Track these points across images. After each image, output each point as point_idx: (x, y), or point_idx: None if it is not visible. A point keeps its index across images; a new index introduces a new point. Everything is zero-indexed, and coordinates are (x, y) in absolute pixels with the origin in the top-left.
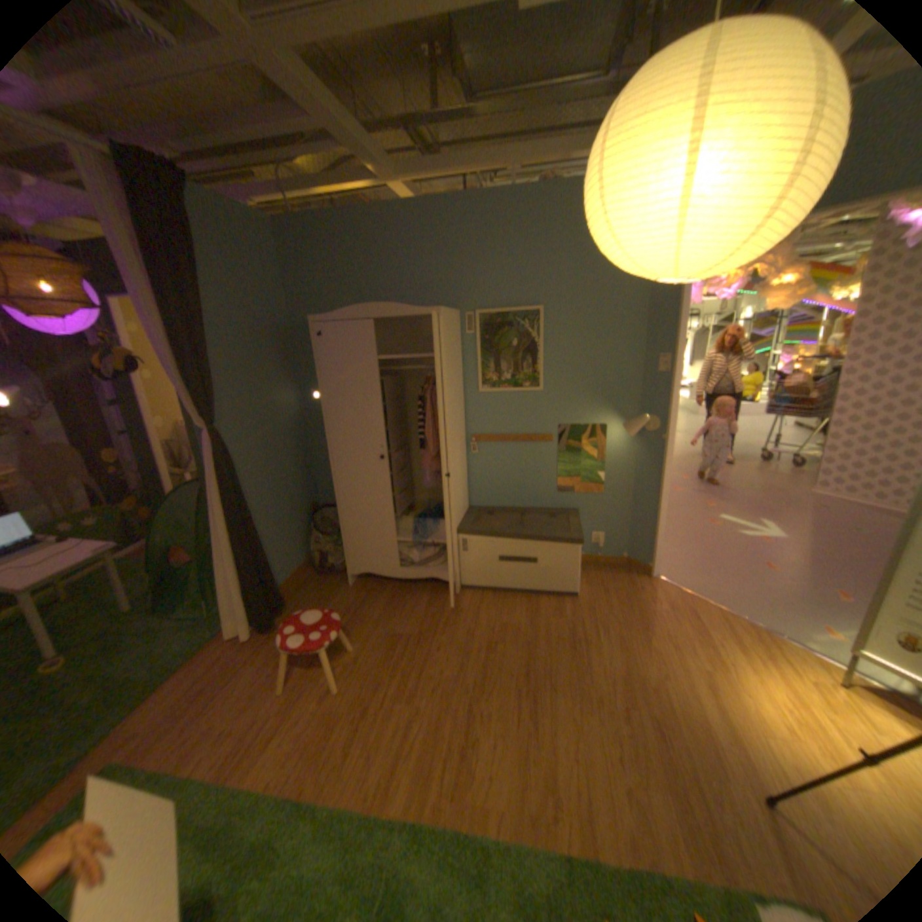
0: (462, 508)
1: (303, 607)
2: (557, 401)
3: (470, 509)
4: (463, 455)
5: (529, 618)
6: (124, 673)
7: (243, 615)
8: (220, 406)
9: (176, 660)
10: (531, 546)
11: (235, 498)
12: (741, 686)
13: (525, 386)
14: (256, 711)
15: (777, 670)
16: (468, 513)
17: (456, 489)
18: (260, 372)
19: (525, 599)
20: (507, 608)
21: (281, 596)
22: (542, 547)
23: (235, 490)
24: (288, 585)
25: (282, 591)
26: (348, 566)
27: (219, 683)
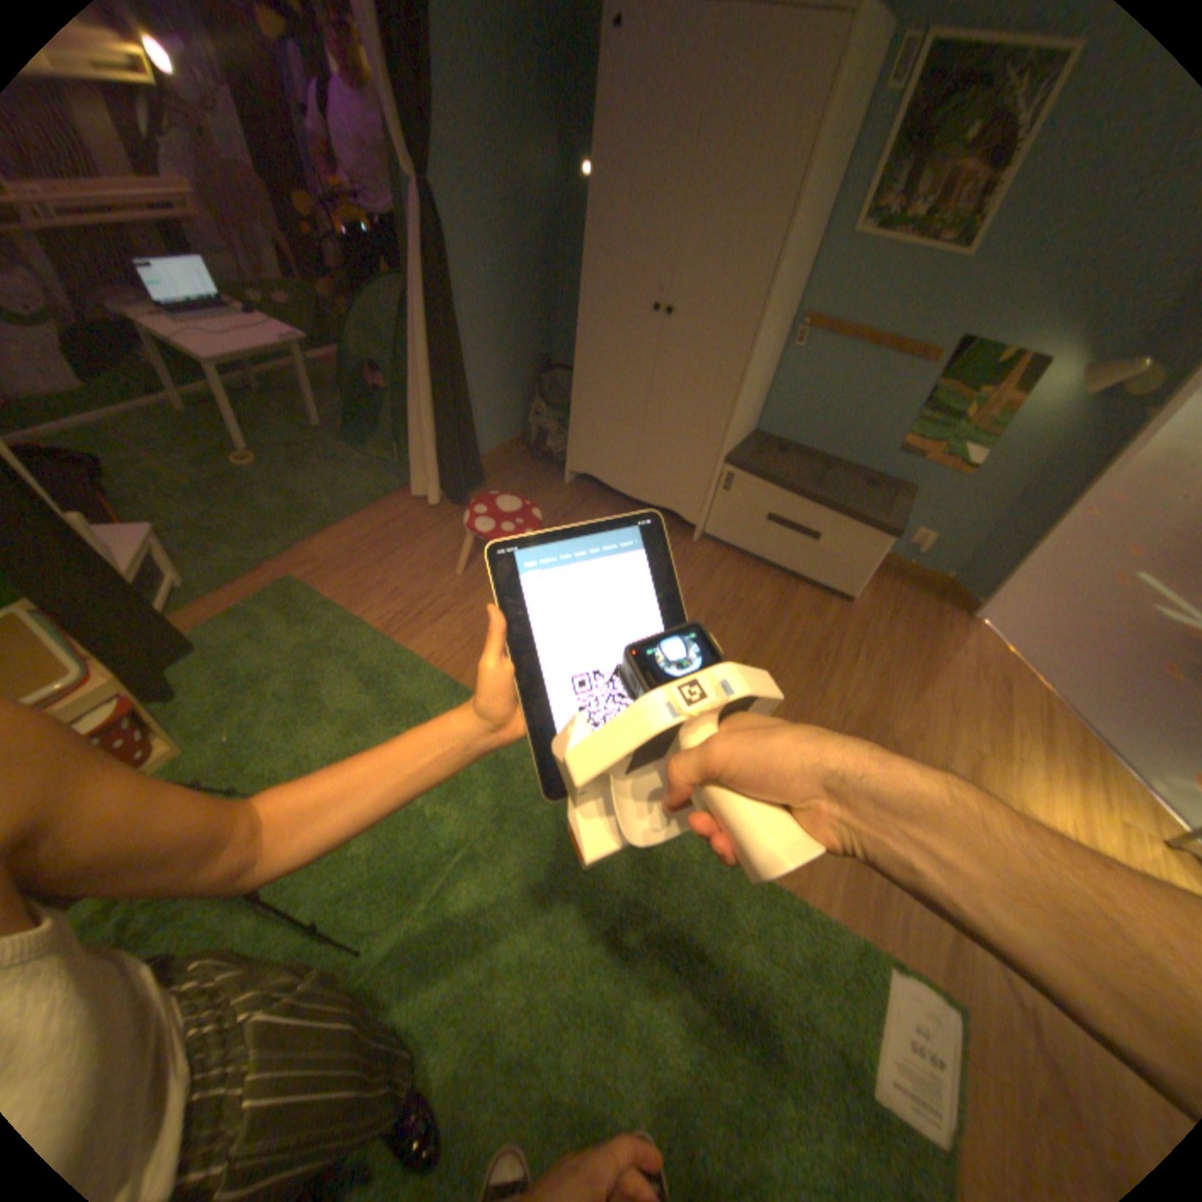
0: (745, 429)
1: (504, 490)
2: (988, 287)
3: (756, 434)
4: (780, 344)
5: (774, 604)
6: (309, 493)
7: (435, 474)
8: (440, 144)
9: (360, 499)
10: (821, 515)
11: (444, 313)
12: (1018, 786)
13: (944, 240)
14: (432, 583)
15: (1082, 790)
16: (751, 439)
17: (748, 397)
18: (508, 95)
19: (780, 580)
20: (751, 582)
21: (483, 468)
22: (837, 522)
23: (446, 300)
24: (493, 458)
25: (485, 463)
26: (569, 459)
27: (400, 540)
